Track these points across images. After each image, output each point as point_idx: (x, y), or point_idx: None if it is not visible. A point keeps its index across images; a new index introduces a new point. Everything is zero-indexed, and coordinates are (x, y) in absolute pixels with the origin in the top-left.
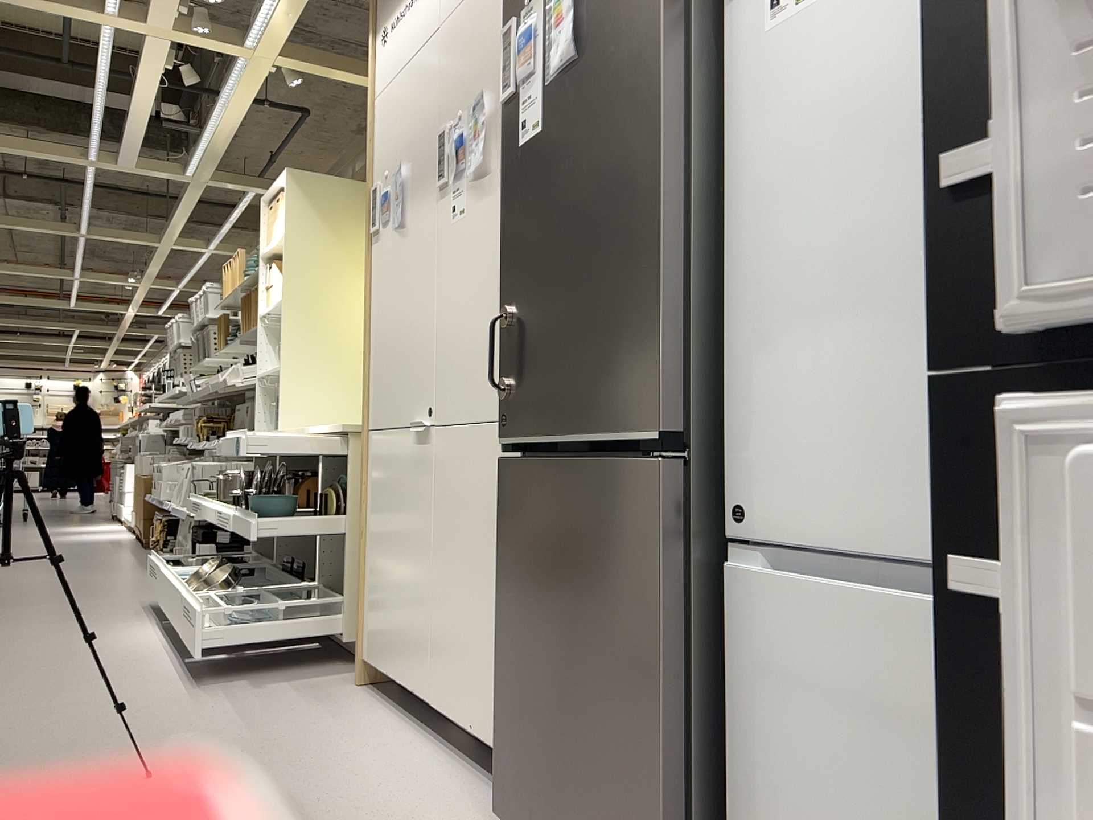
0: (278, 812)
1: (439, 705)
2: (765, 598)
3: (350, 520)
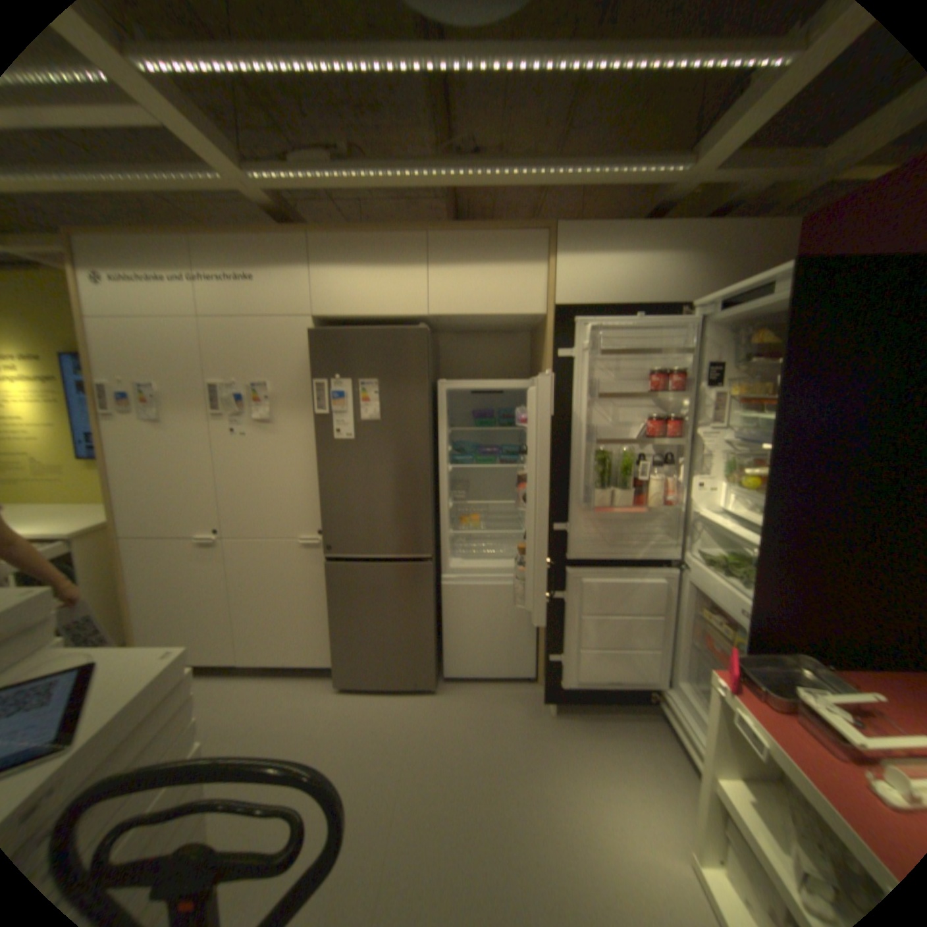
0: (236, 751)
1: (248, 664)
2: (456, 590)
3: (86, 592)
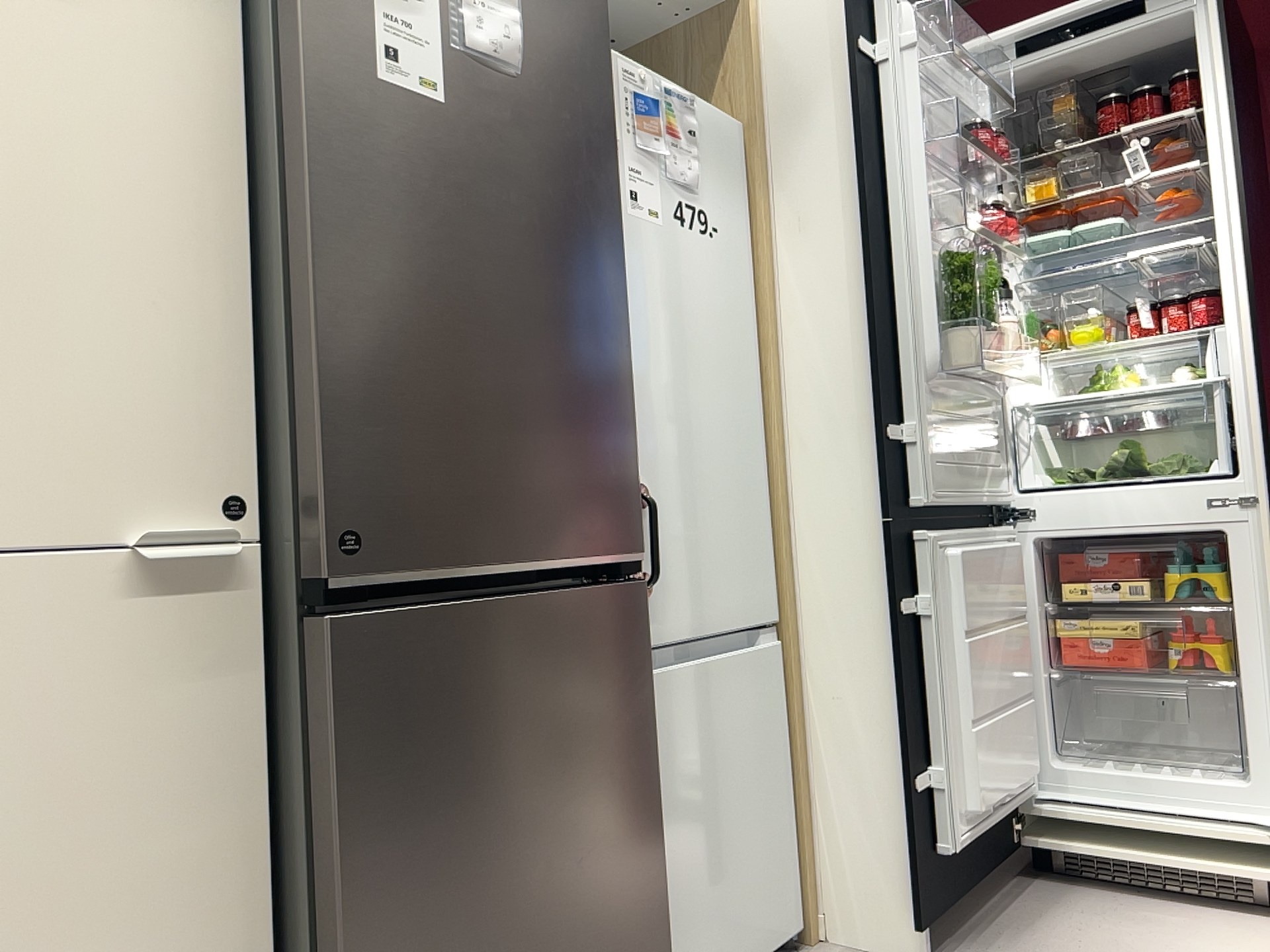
0: None
1: None
2: (653, 691)
3: None
